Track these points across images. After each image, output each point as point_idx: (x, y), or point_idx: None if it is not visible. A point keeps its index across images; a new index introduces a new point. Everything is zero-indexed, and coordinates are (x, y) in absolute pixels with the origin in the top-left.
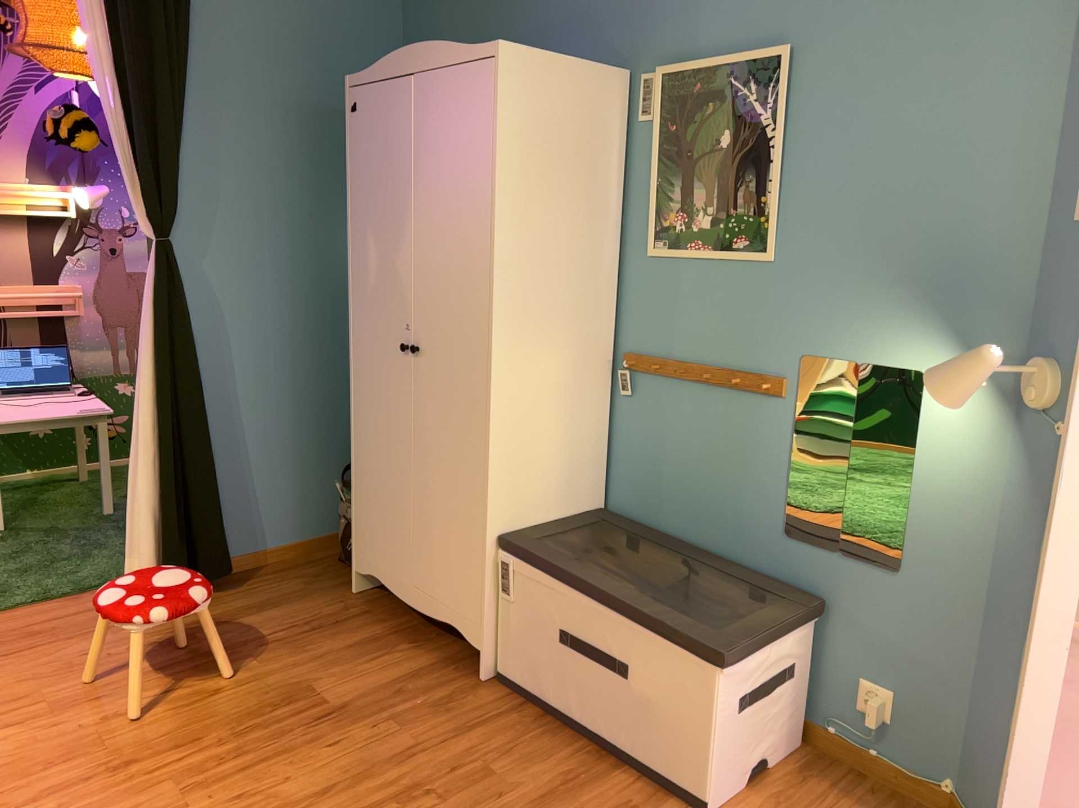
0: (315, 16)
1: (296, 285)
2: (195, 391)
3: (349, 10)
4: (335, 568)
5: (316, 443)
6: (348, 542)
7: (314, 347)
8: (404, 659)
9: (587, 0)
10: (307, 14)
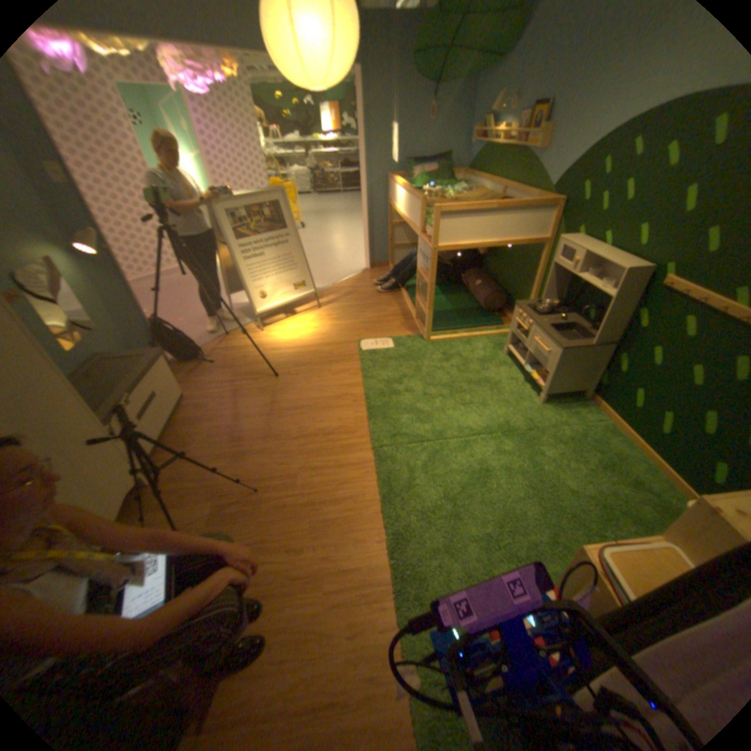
0: None
1: None
2: None
3: None
4: None
5: None
6: None
7: None
8: (148, 524)
9: None
10: None
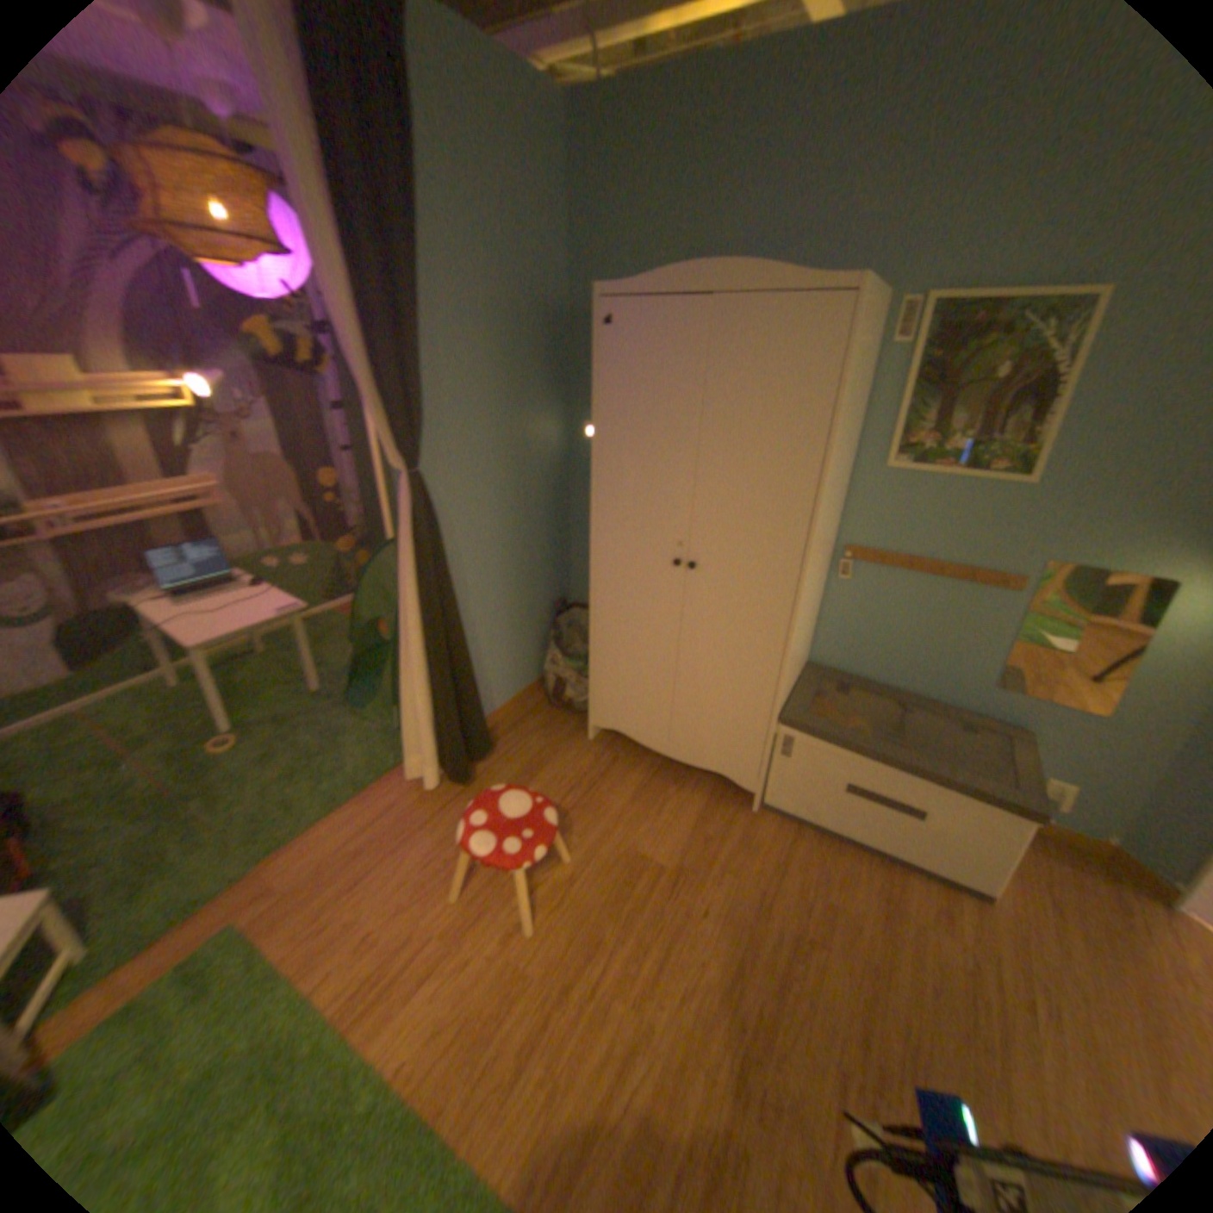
0: (501, 196)
1: (502, 487)
2: (456, 612)
3: (527, 188)
4: (555, 715)
5: (521, 618)
6: (566, 696)
7: (516, 539)
8: (684, 804)
9: (837, 204)
10: (495, 194)
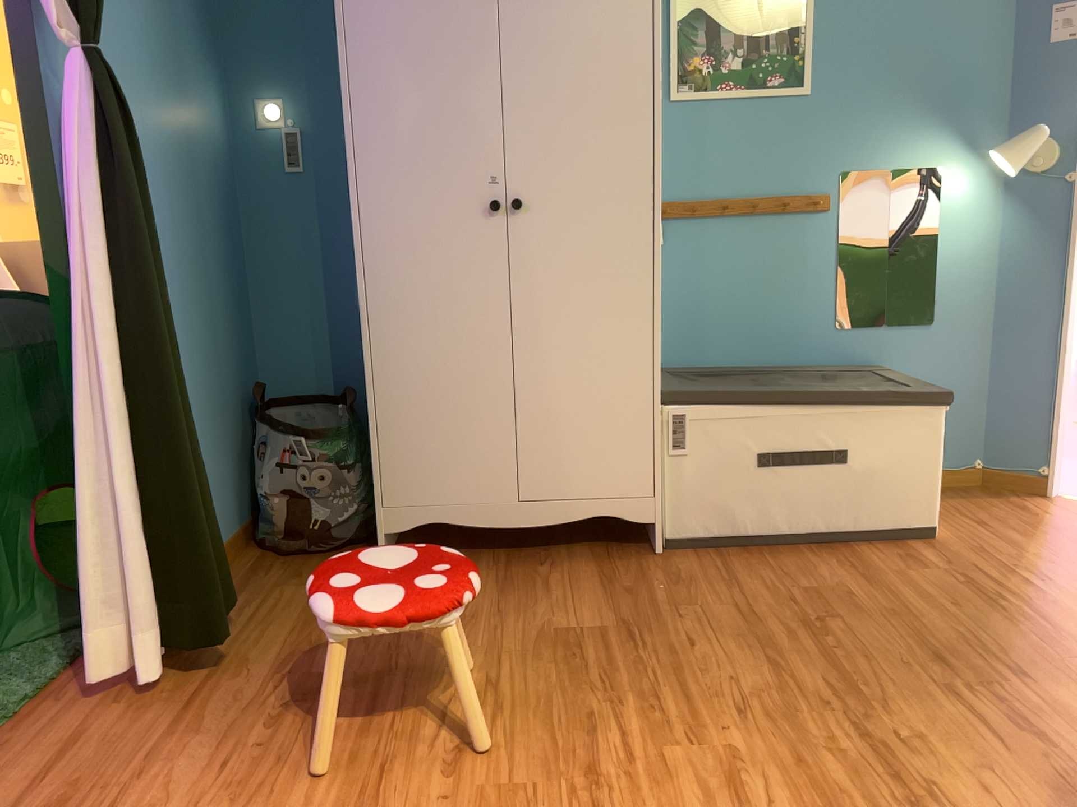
0: None
1: (171, 167)
2: (165, 318)
3: None
4: (301, 559)
5: (212, 405)
6: (314, 518)
7: (194, 263)
8: (567, 576)
9: None
10: None
